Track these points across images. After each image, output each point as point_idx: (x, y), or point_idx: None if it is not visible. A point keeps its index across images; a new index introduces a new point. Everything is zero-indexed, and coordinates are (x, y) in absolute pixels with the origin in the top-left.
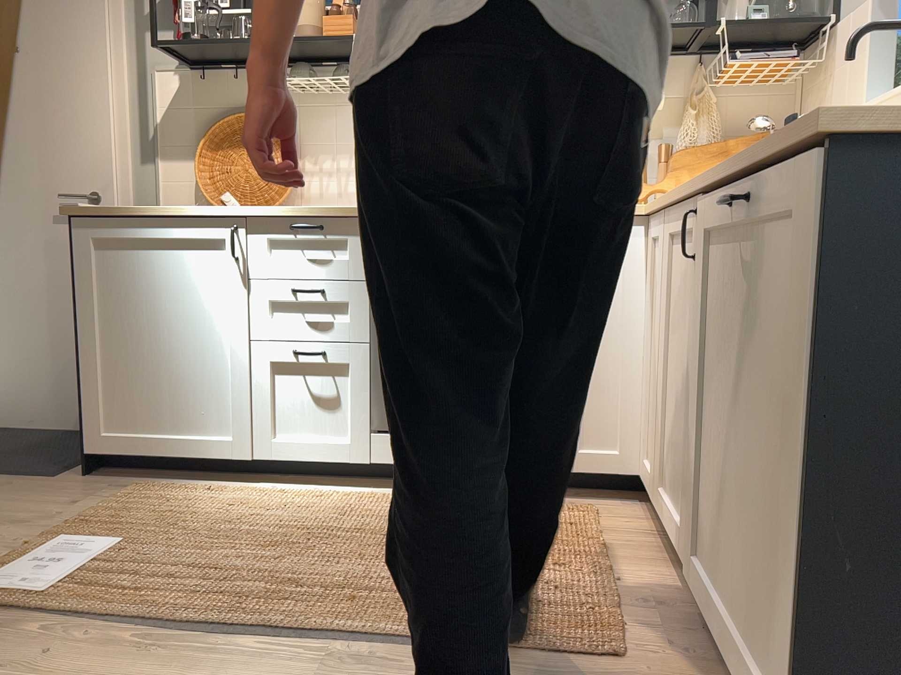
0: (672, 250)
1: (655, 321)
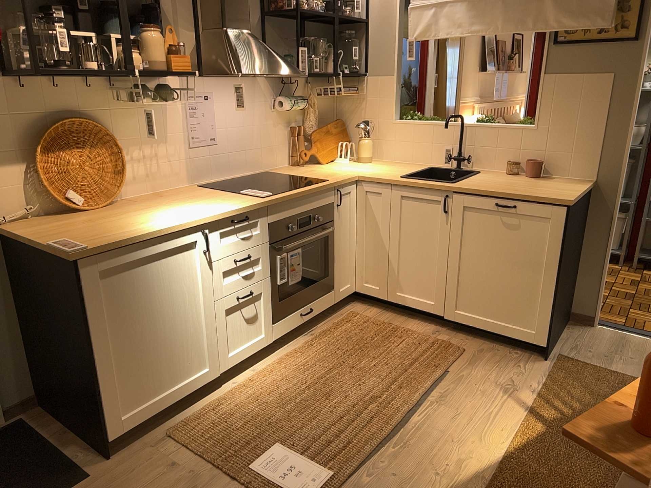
0: (400, 201)
1: (369, 225)
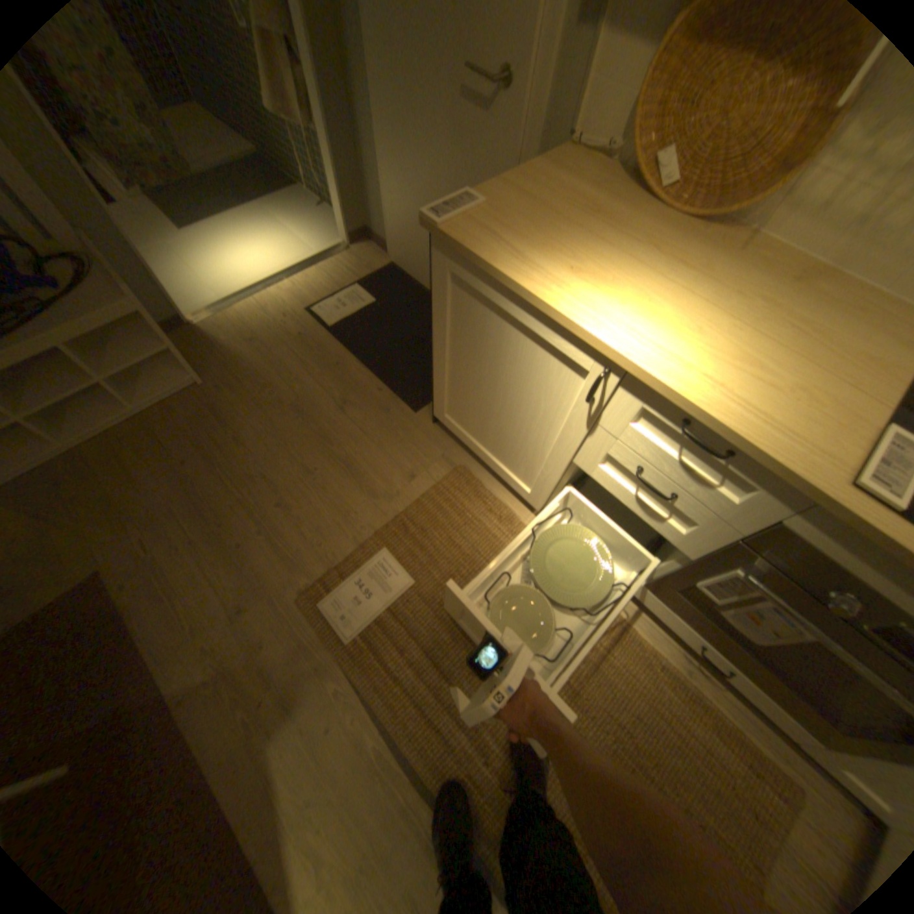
0: None
1: None
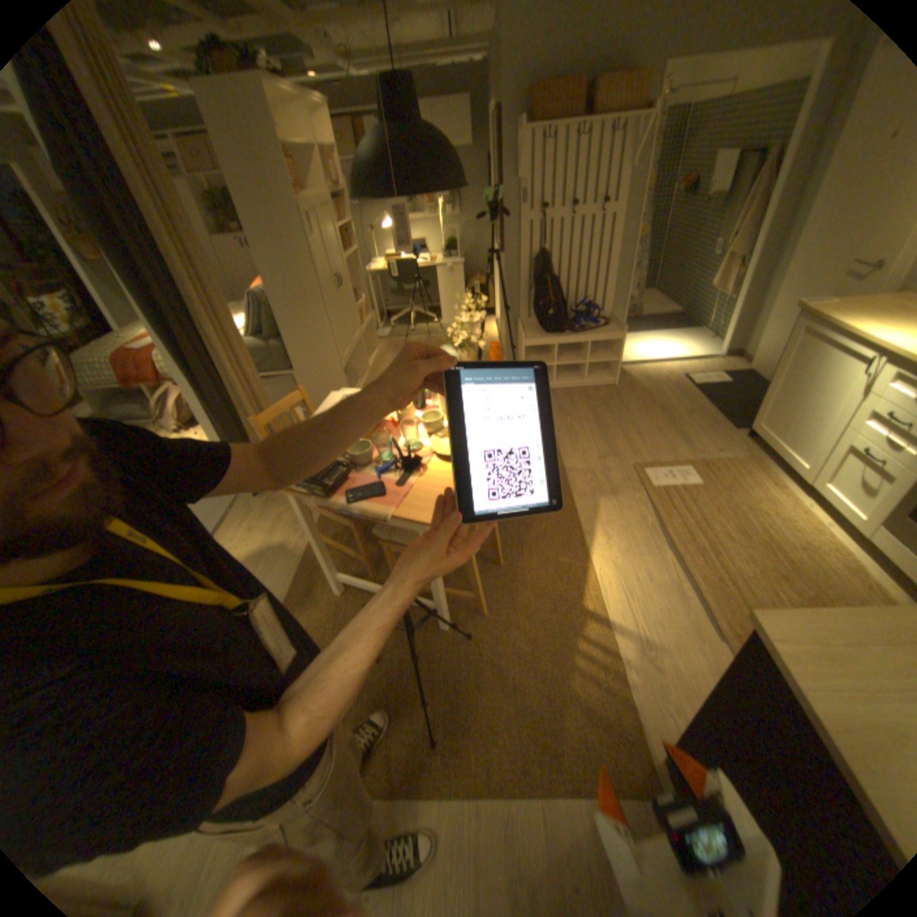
0: None
1: None
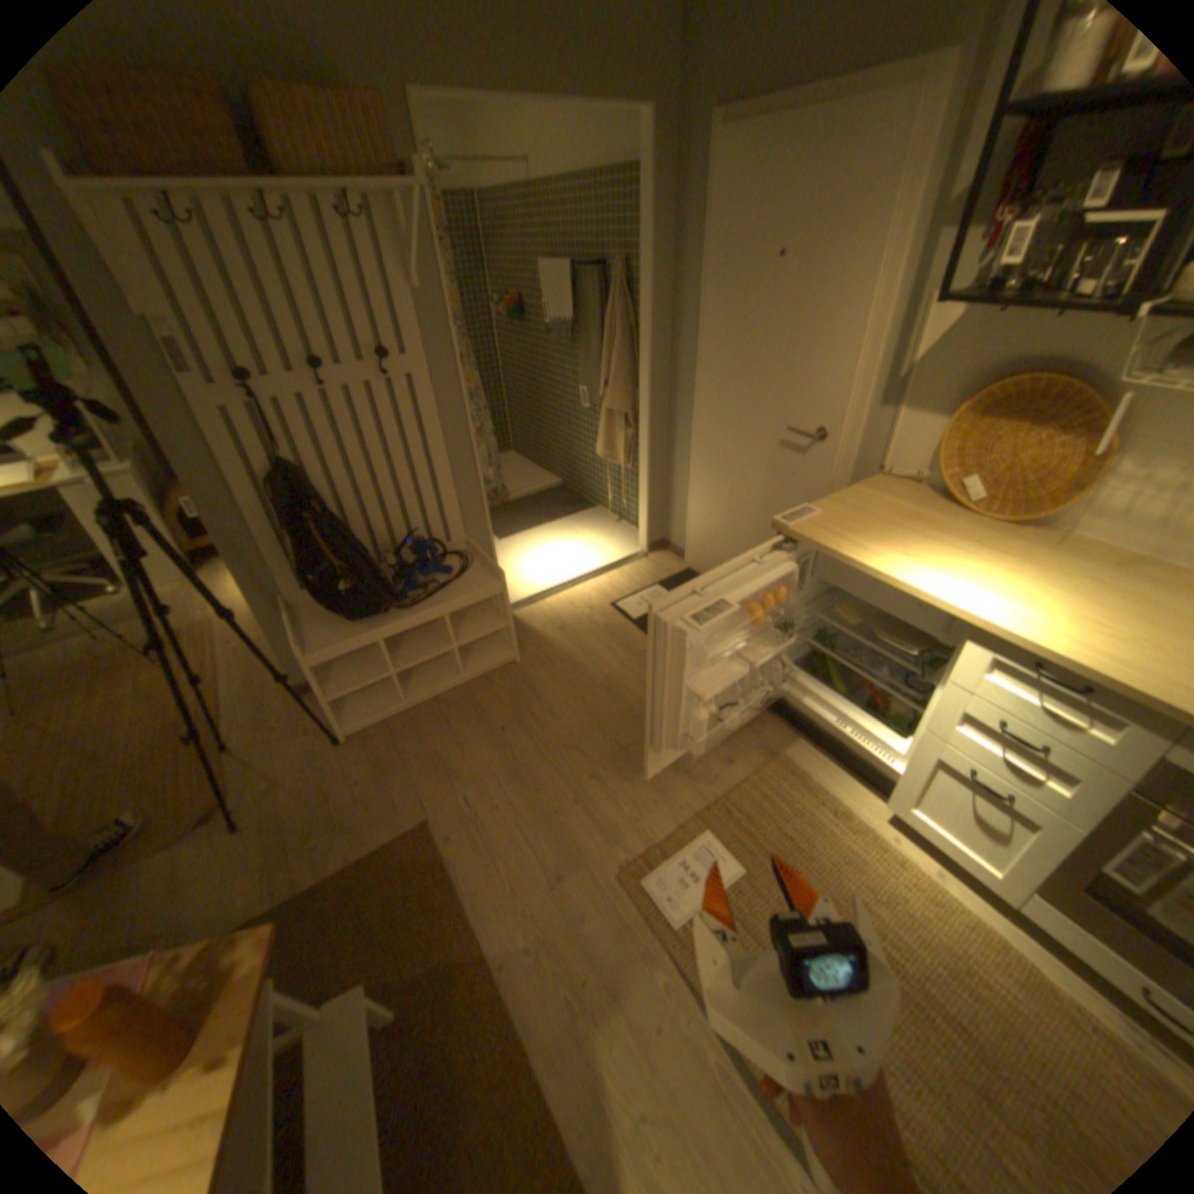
0: None
1: None
